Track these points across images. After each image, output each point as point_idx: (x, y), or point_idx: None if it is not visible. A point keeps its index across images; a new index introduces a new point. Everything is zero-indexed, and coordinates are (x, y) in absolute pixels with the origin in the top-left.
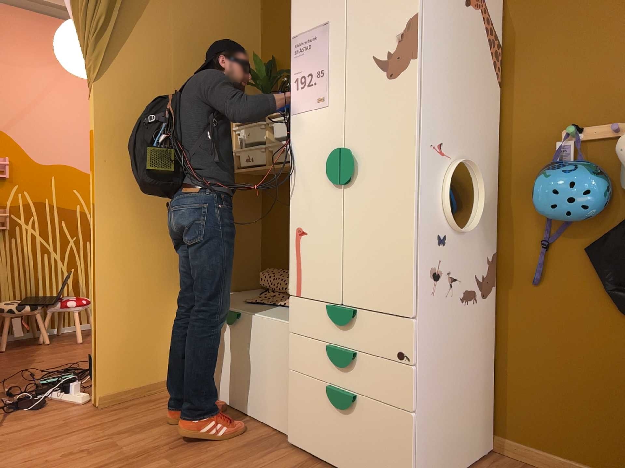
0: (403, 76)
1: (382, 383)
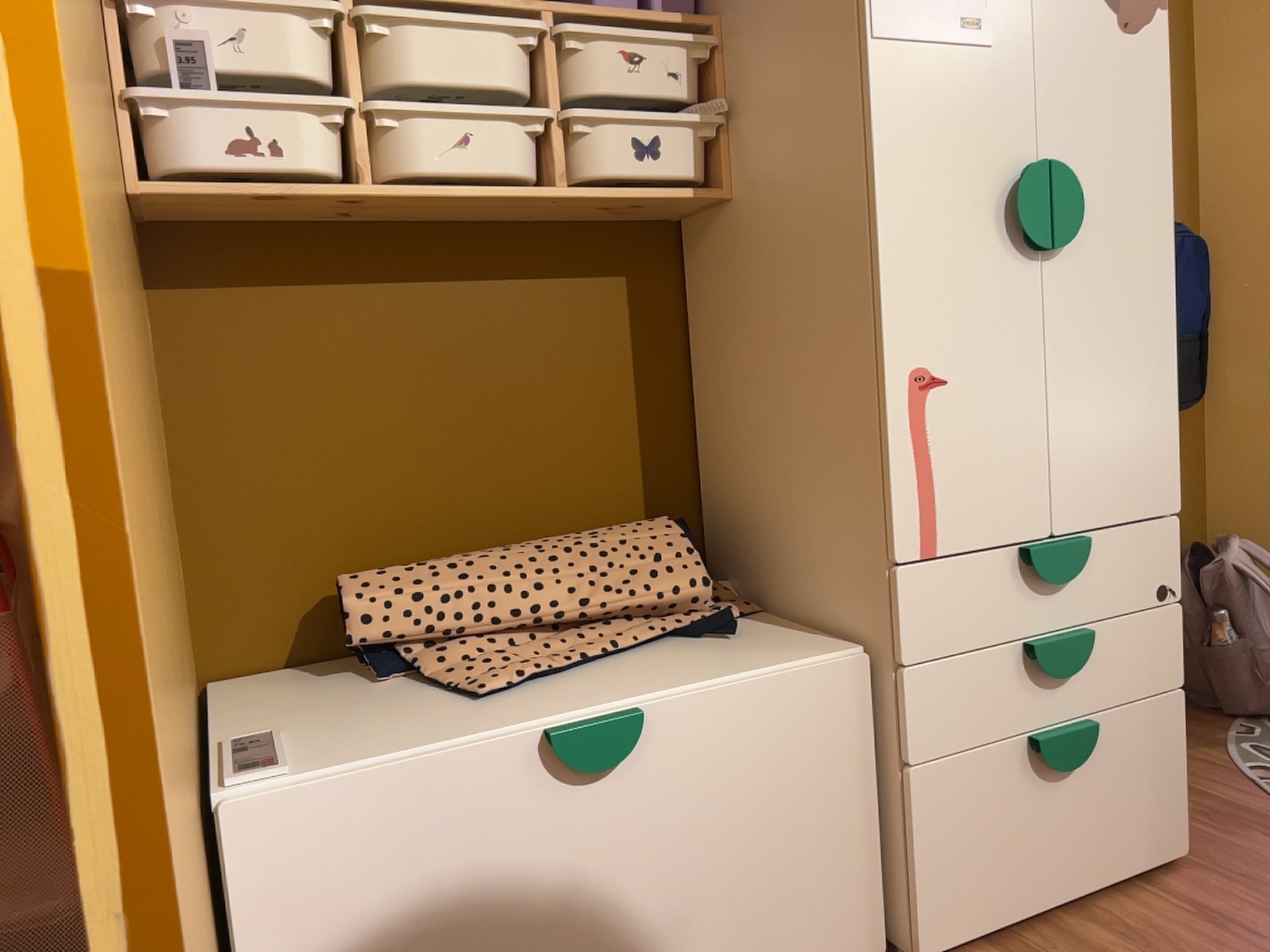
0: (1147, 35)
1: (1134, 662)
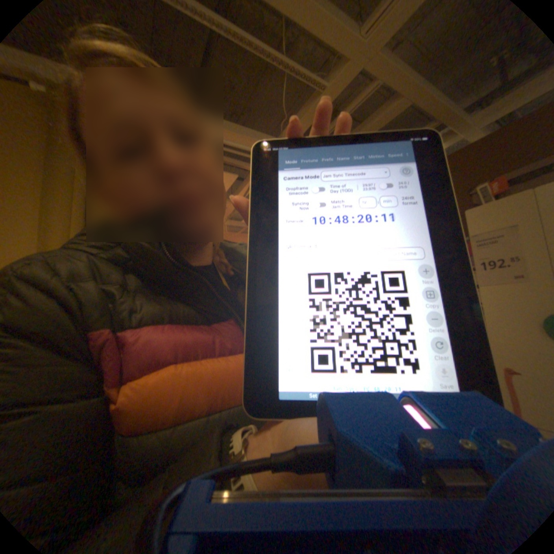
0: None
1: None
